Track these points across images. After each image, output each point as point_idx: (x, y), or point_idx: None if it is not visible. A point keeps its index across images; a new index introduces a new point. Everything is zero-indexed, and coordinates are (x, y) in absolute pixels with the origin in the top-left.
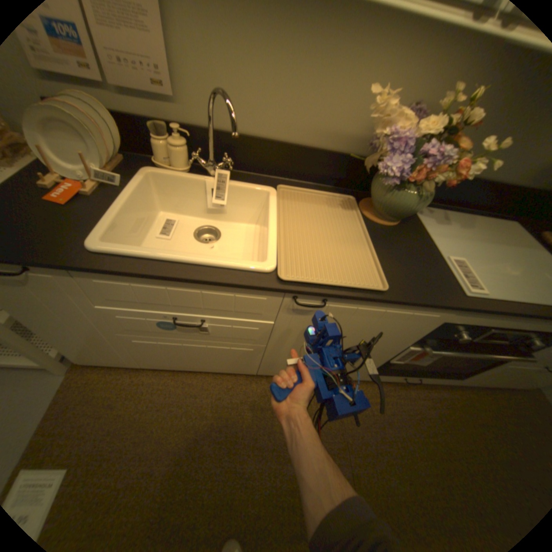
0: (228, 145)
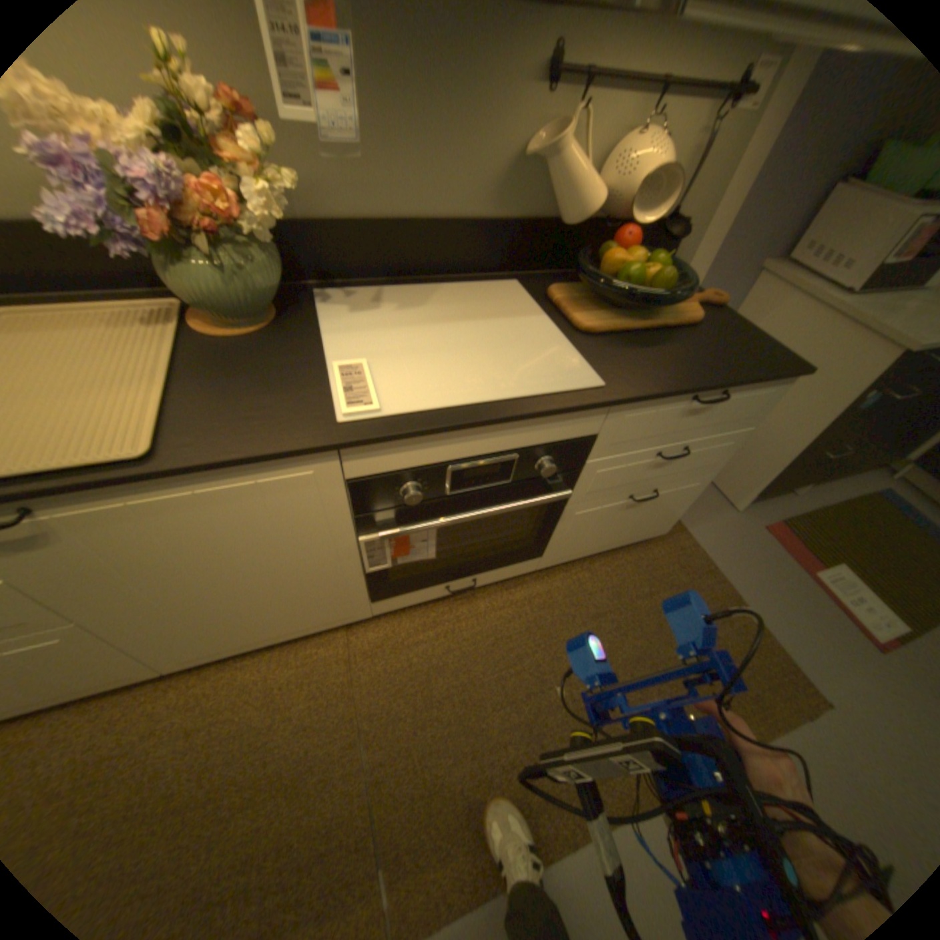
0: None
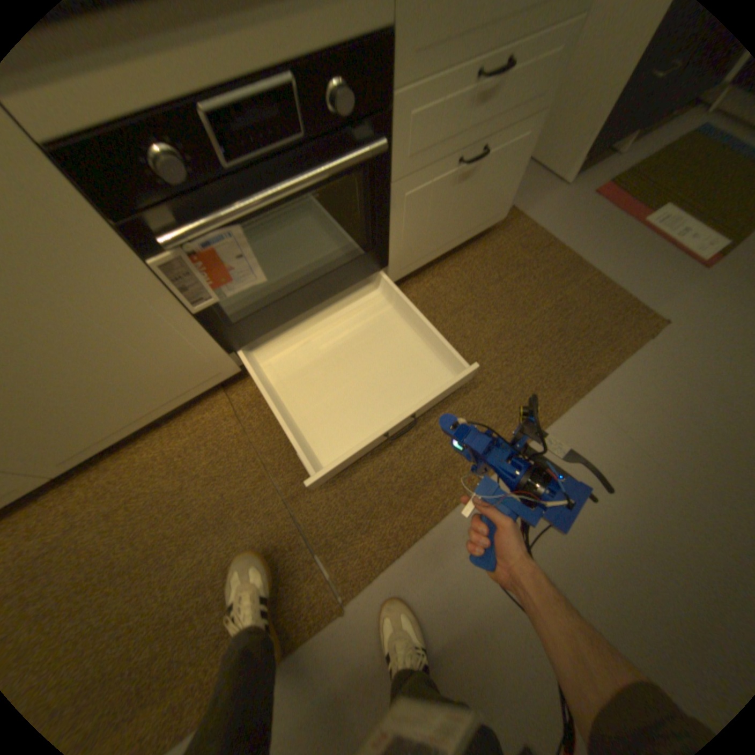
0: None
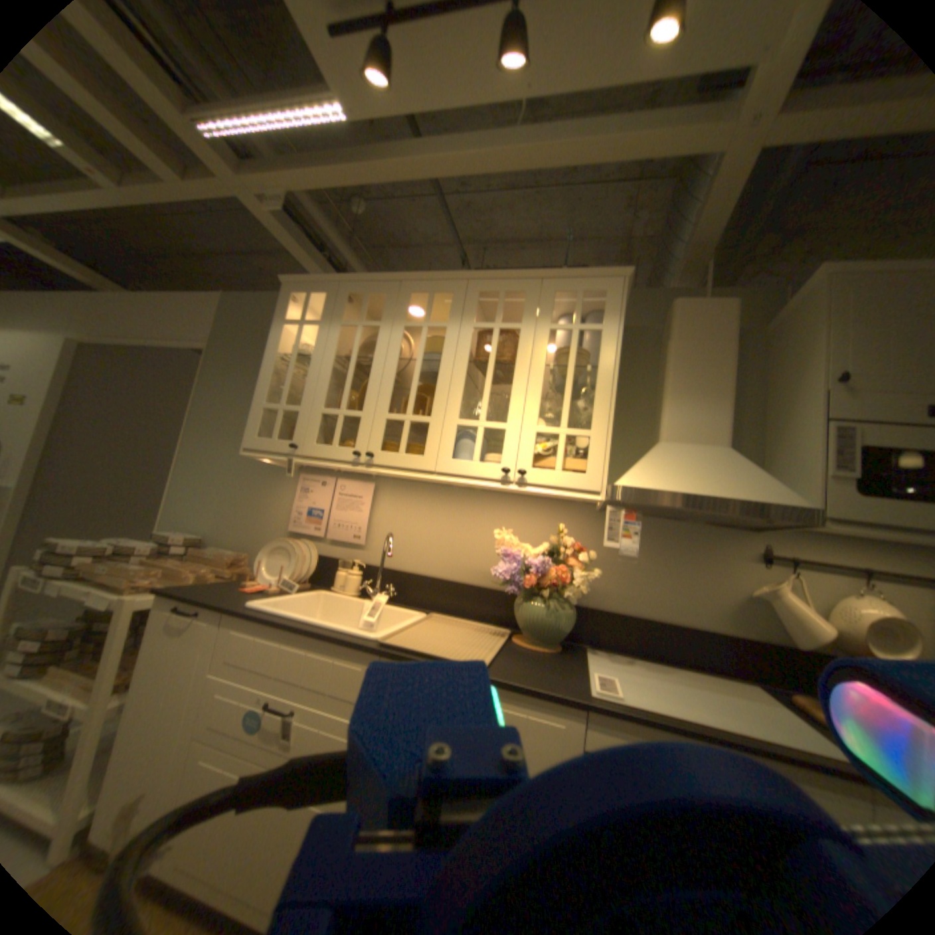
0: (397, 581)
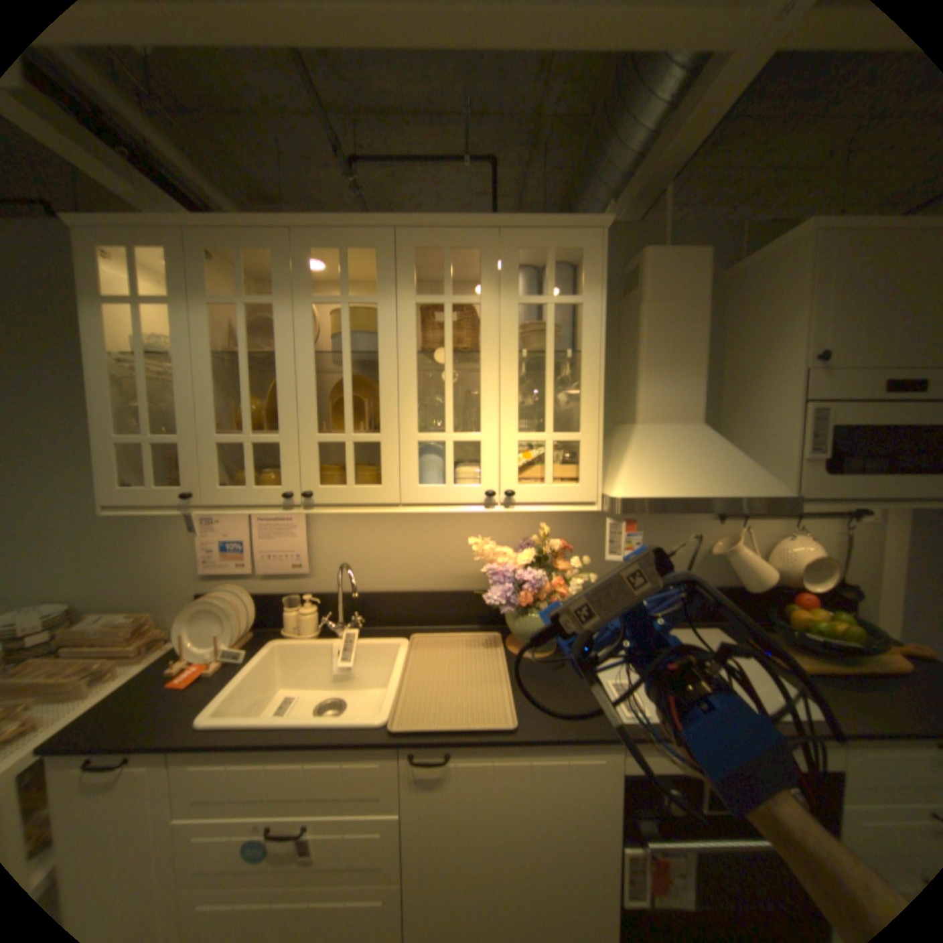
0: (360, 604)
